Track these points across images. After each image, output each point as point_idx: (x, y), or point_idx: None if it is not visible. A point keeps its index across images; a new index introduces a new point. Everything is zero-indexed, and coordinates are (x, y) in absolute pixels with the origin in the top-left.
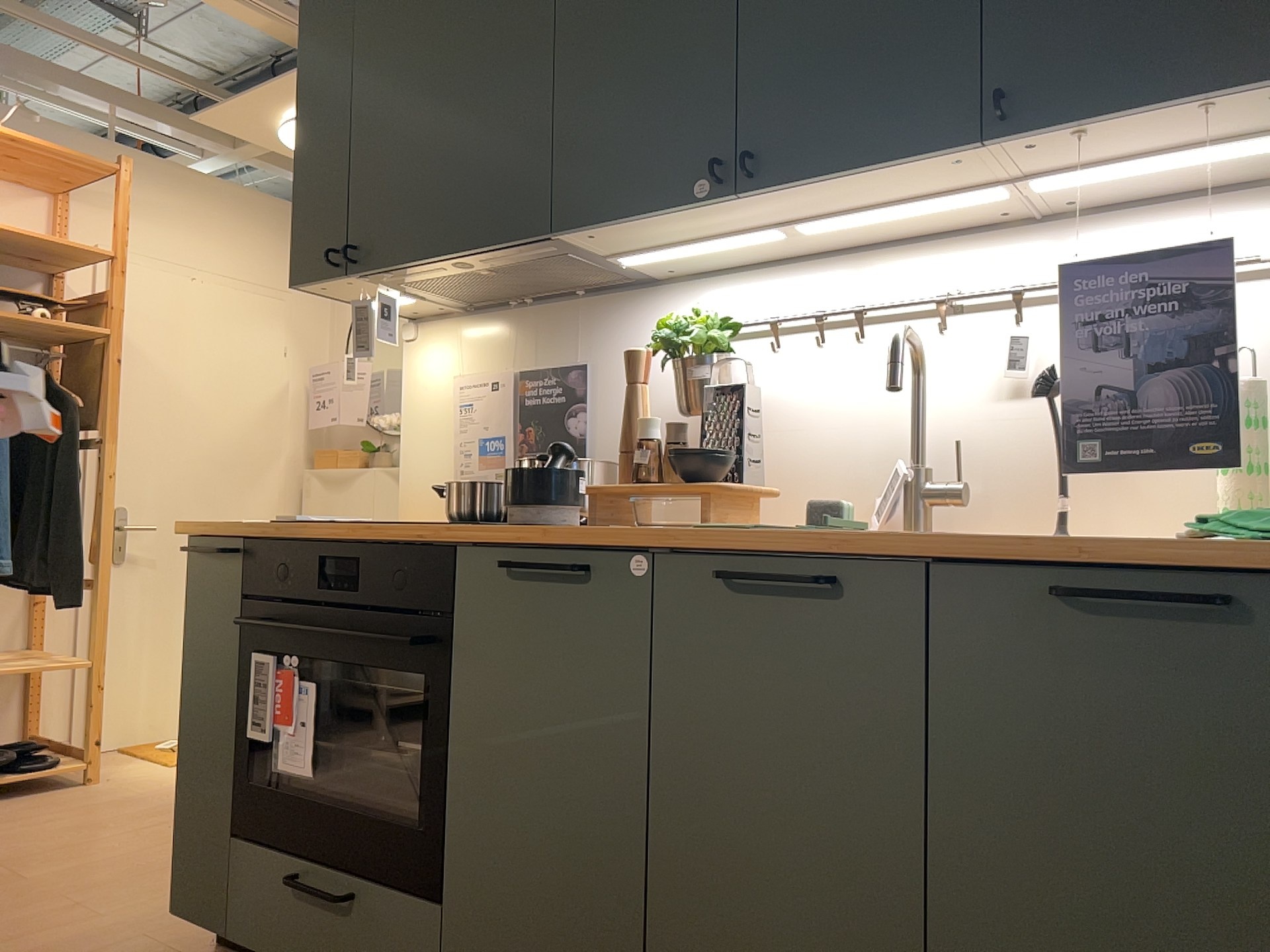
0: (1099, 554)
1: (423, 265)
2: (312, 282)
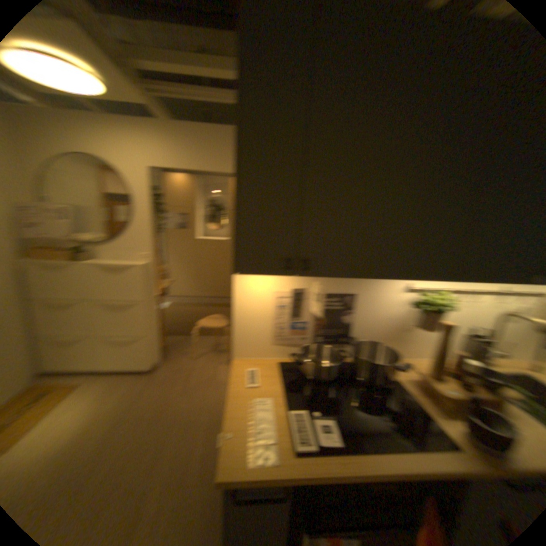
0: None
1: (355, 276)
2: (256, 270)
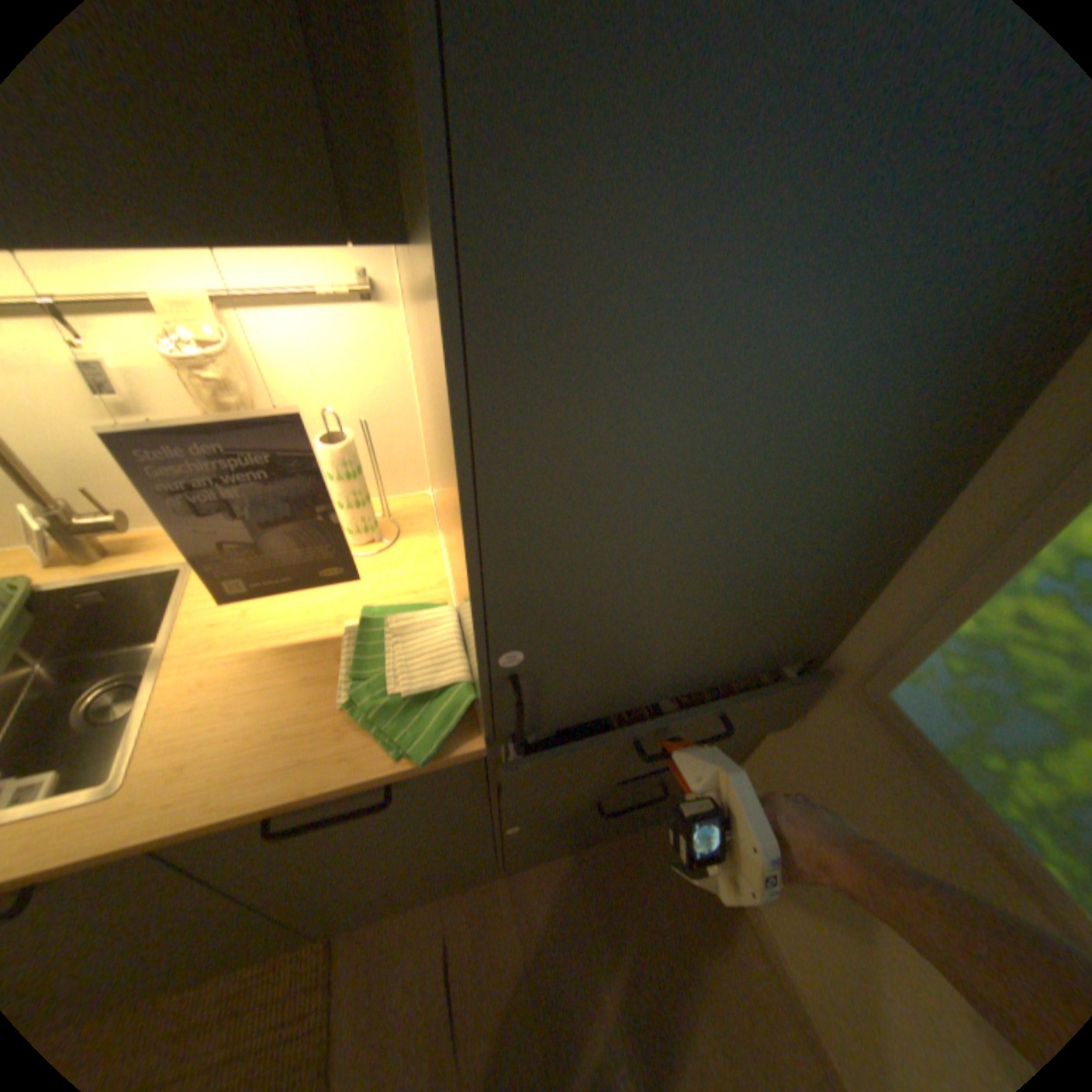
0: (285, 811)
1: None
2: None
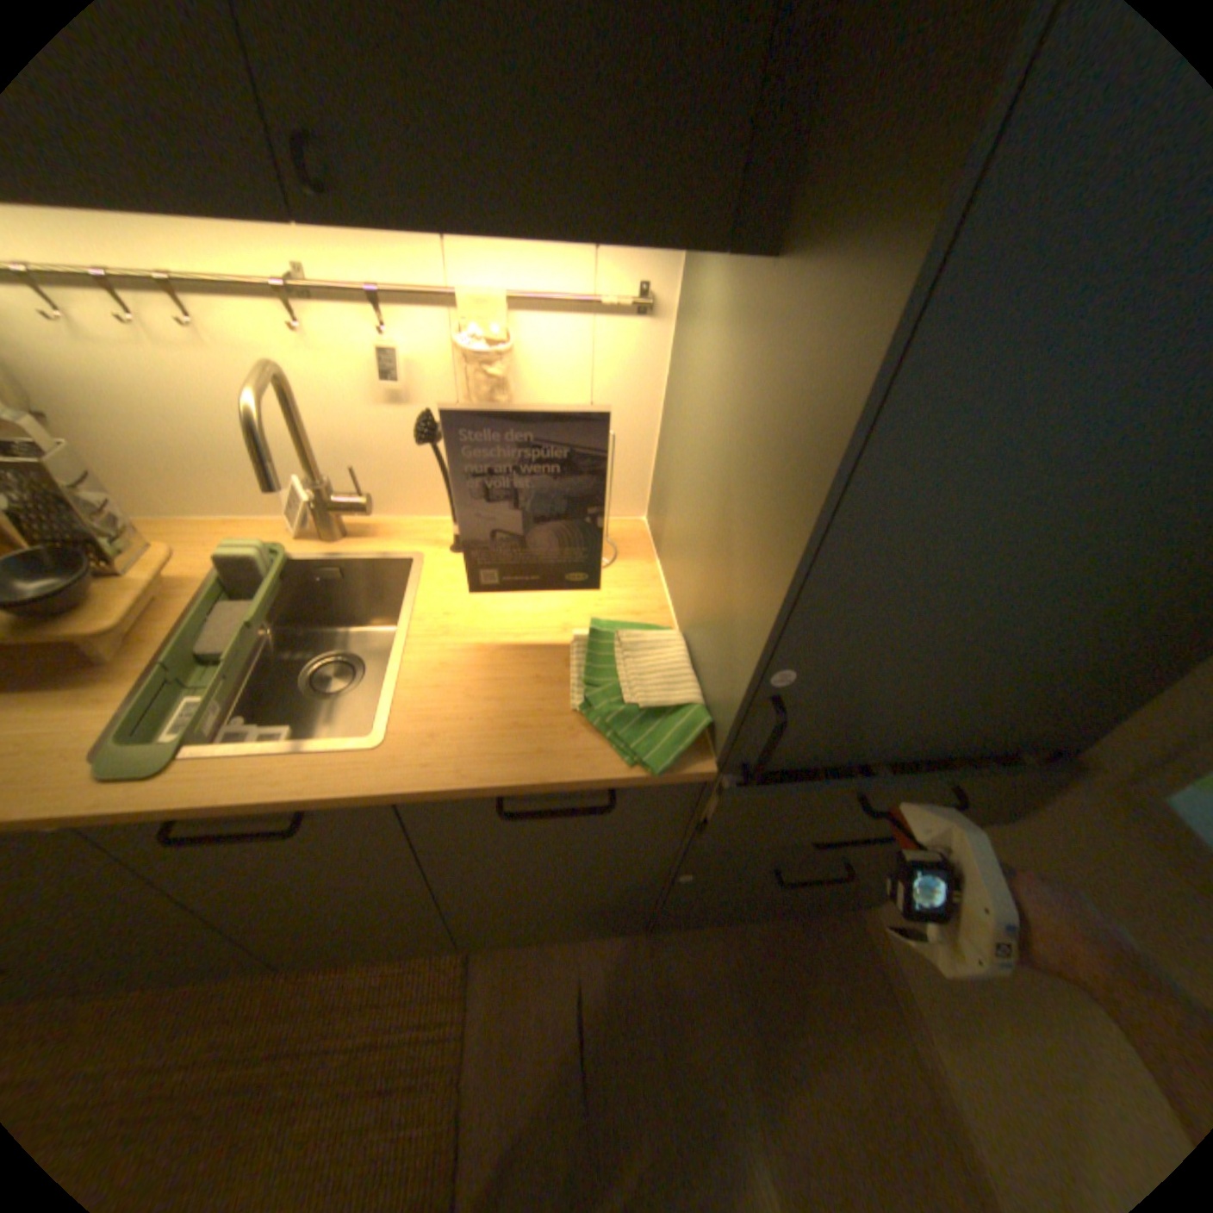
0: (526, 792)
1: None
2: None
